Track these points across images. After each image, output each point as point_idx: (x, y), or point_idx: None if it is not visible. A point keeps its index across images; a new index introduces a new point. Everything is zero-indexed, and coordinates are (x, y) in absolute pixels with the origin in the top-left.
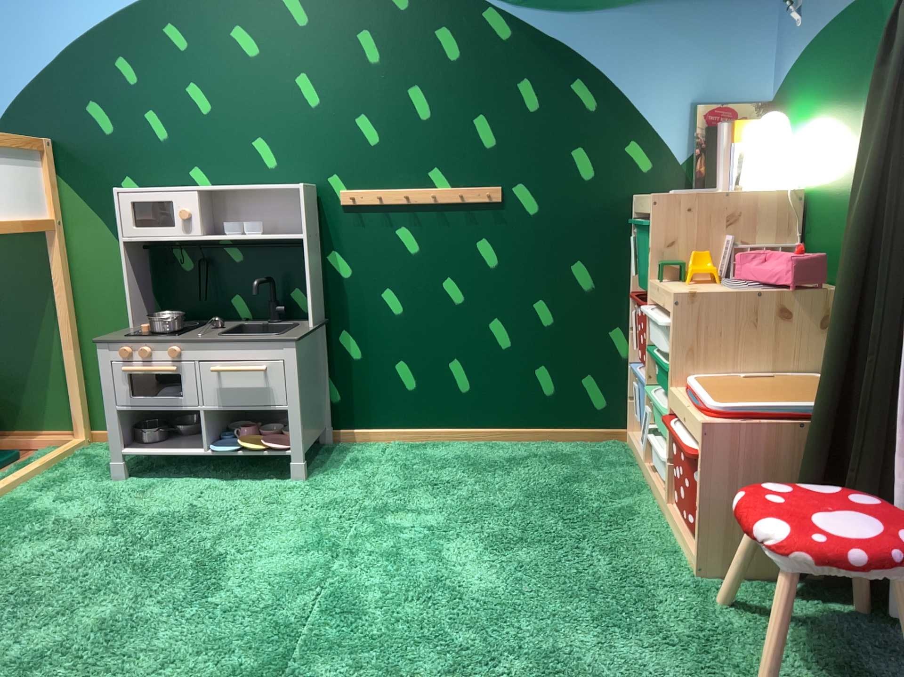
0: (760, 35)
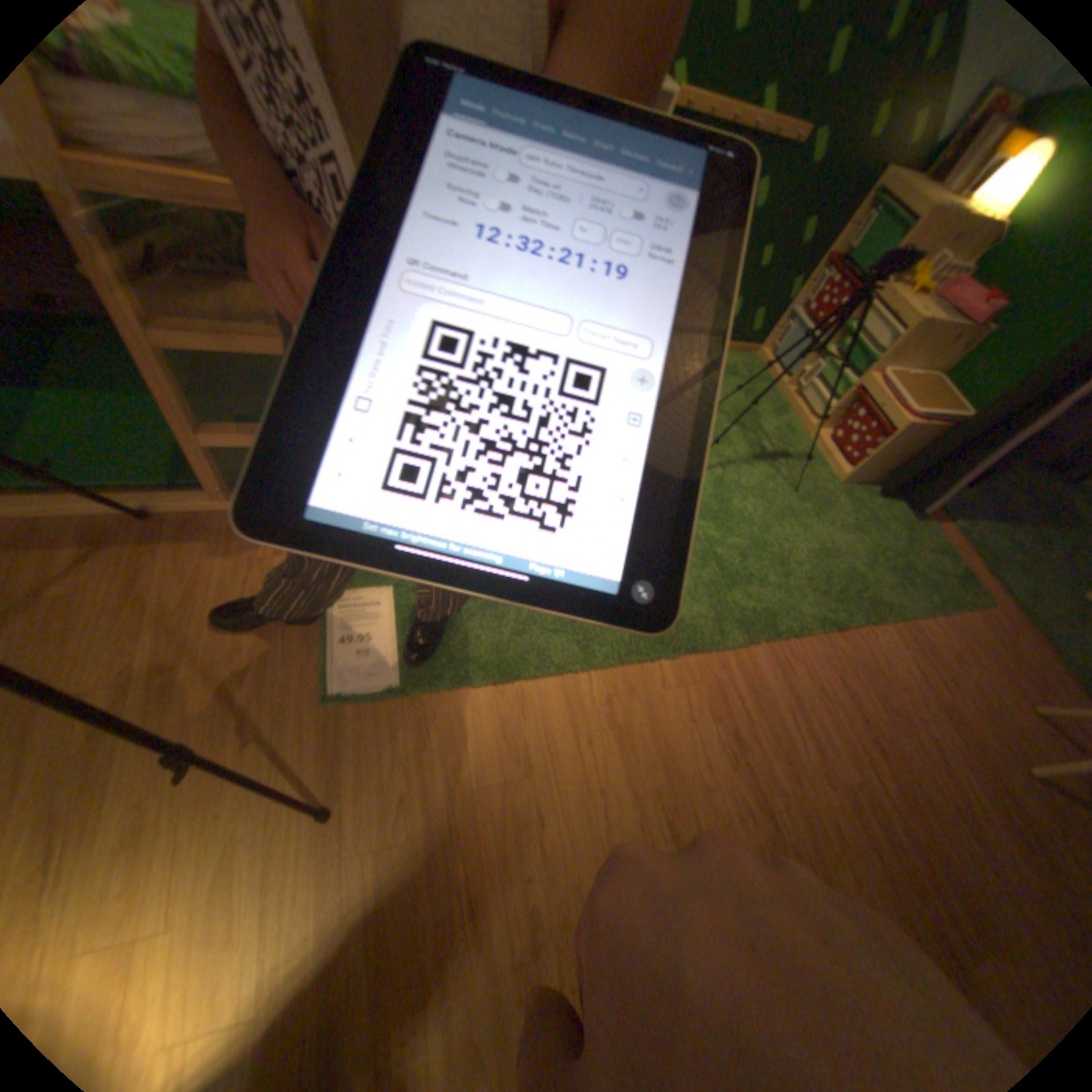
0: None
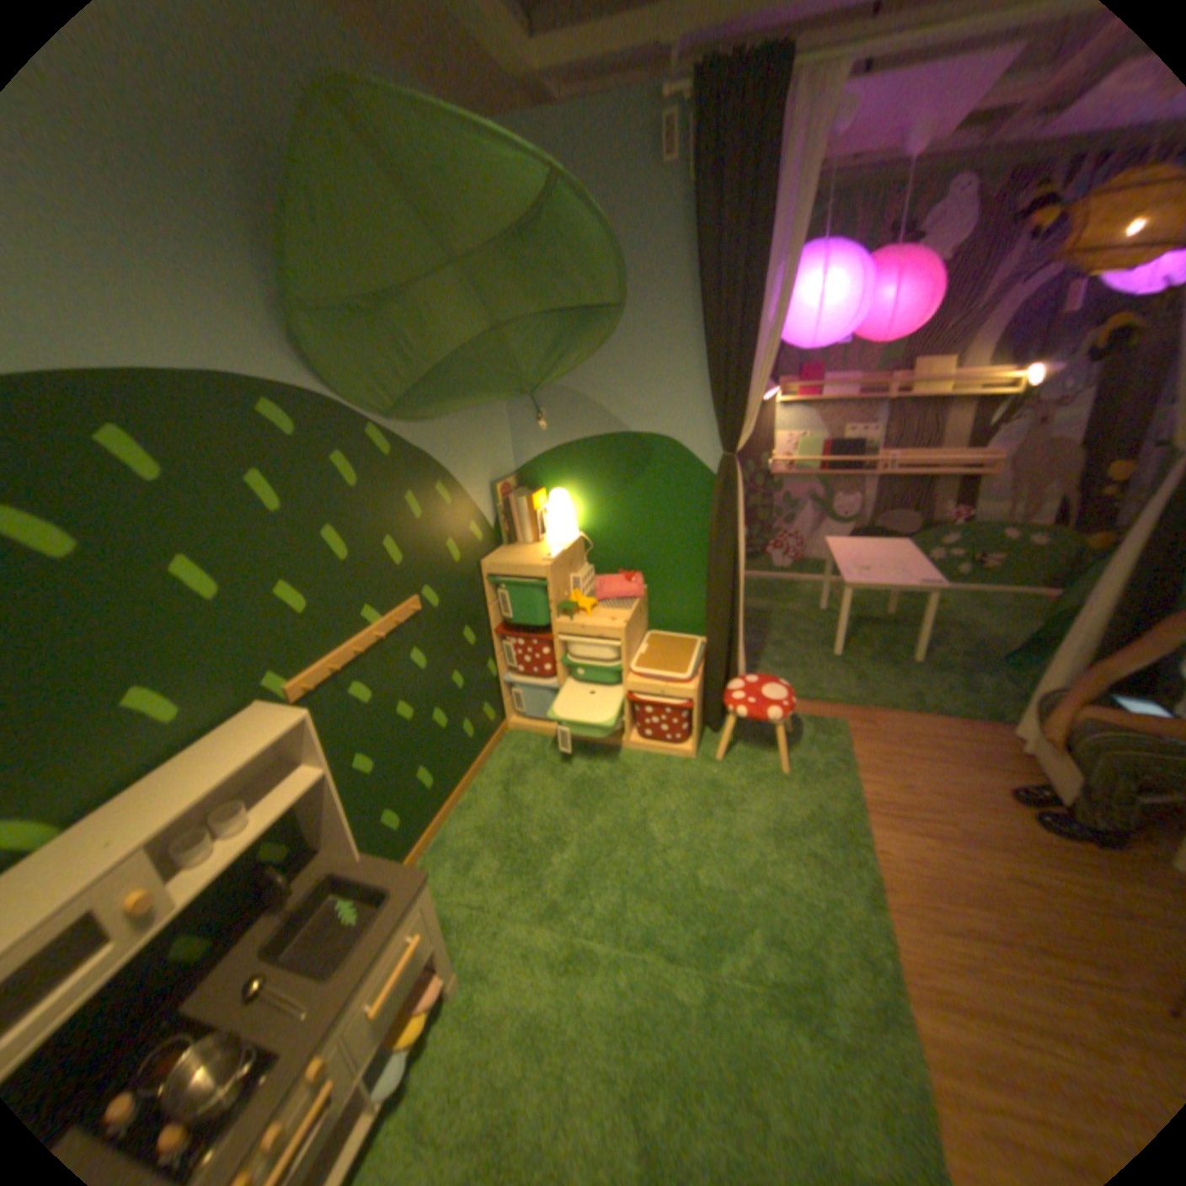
0: (504, 429)
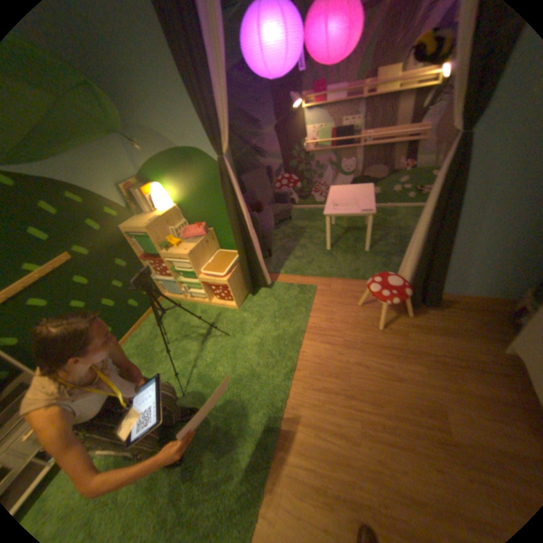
0: (120, 152)
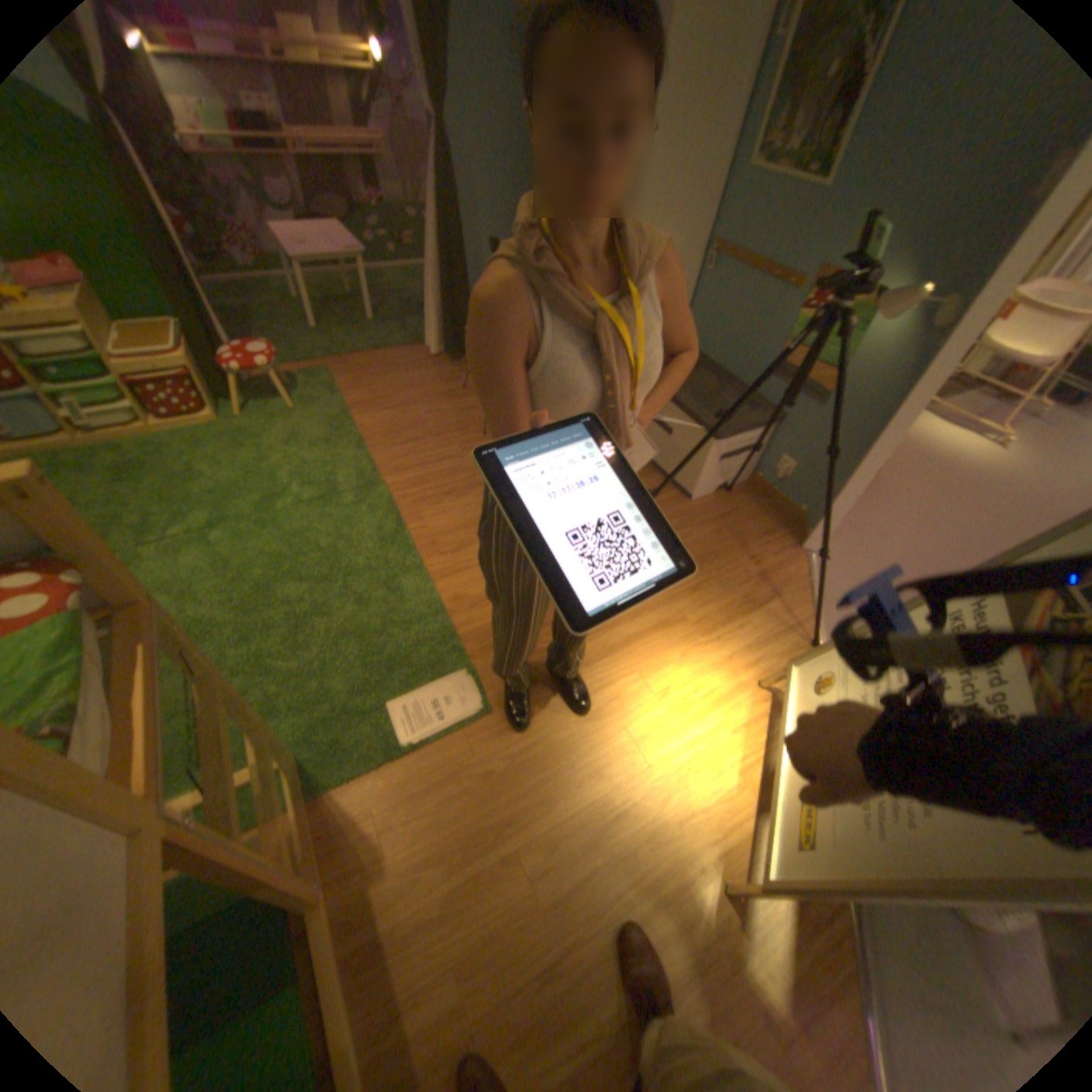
0: None
